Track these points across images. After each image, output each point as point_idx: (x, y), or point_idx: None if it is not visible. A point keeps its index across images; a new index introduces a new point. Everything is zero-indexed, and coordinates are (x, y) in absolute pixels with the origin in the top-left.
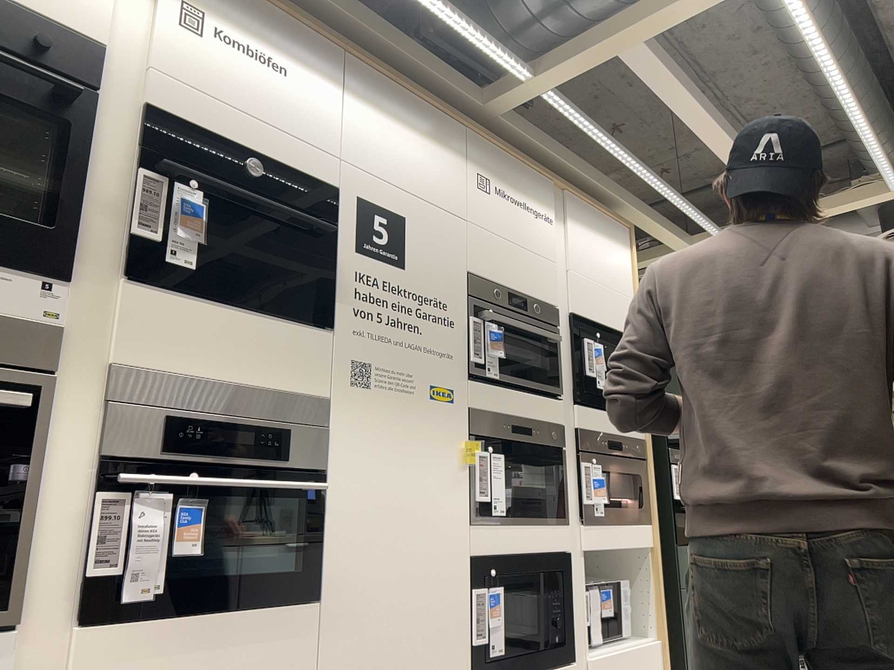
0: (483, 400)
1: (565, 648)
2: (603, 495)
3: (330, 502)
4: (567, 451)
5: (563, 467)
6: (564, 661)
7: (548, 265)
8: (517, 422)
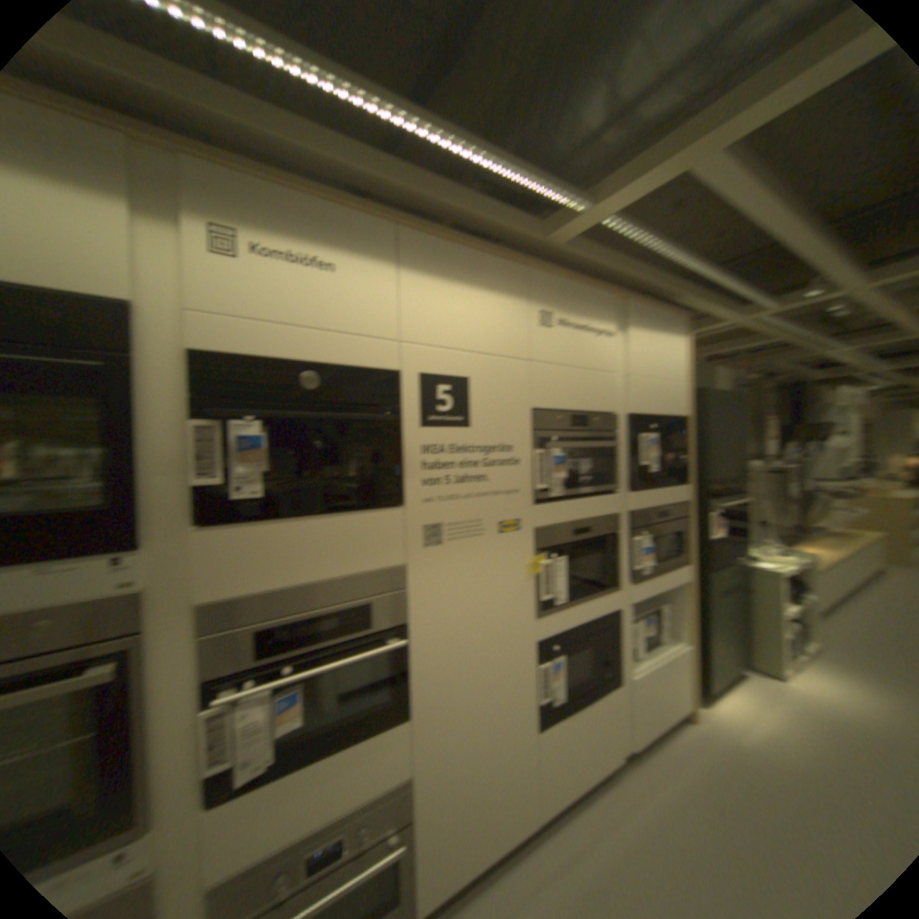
0: (549, 517)
1: (616, 680)
2: (652, 560)
3: (415, 645)
4: (623, 532)
5: (619, 548)
6: (615, 689)
7: (609, 378)
8: (579, 526)
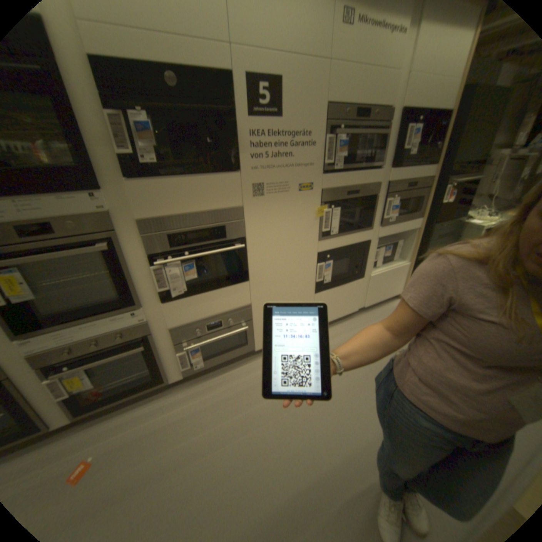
0: (331, 183)
1: (359, 274)
2: (396, 213)
3: (249, 248)
4: (380, 194)
5: (375, 204)
6: (358, 279)
7: (393, 75)
8: (350, 189)
